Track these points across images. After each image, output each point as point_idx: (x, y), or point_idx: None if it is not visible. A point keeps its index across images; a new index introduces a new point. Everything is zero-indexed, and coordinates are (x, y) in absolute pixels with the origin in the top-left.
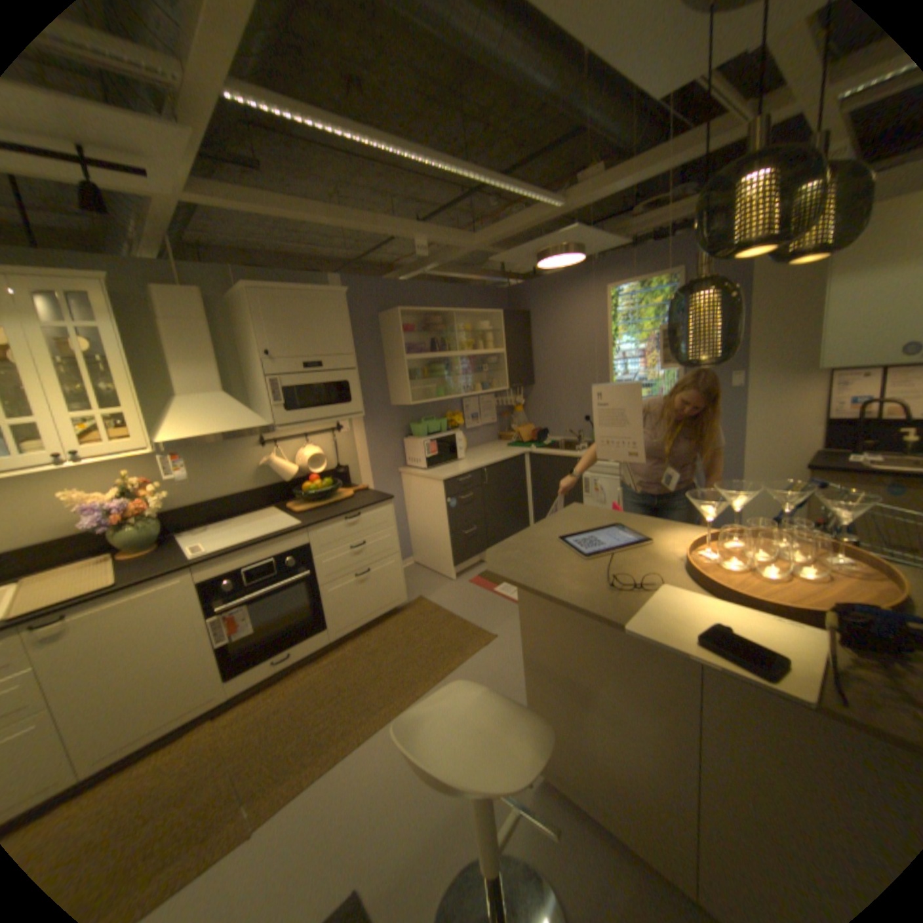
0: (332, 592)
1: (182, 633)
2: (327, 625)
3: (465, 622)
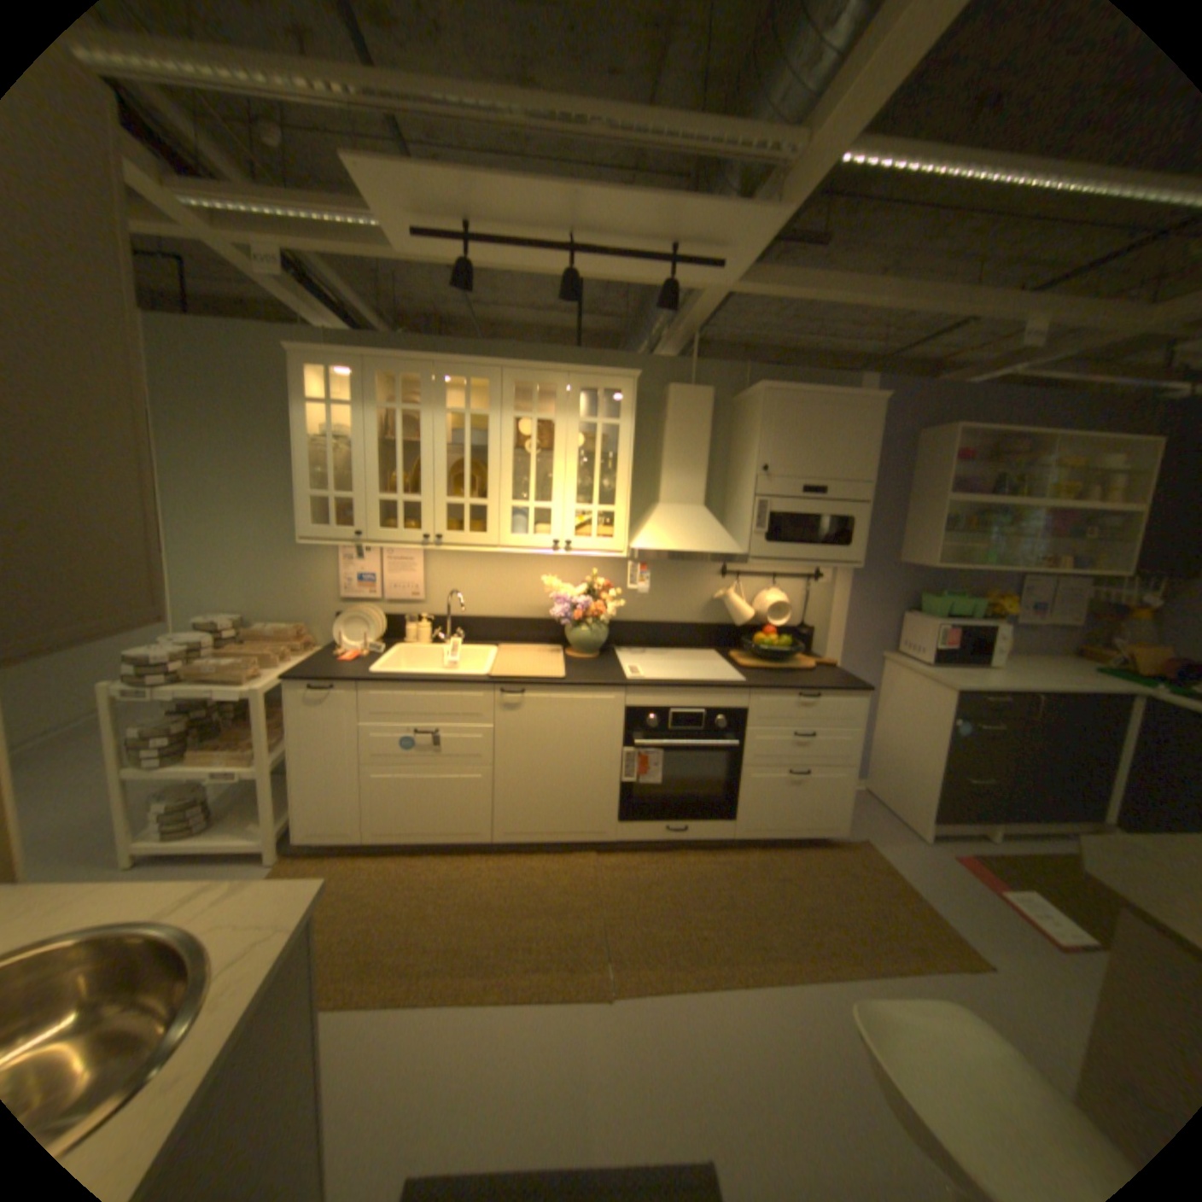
0: (756, 780)
1: (600, 751)
2: (738, 817)
3: (939, 918)
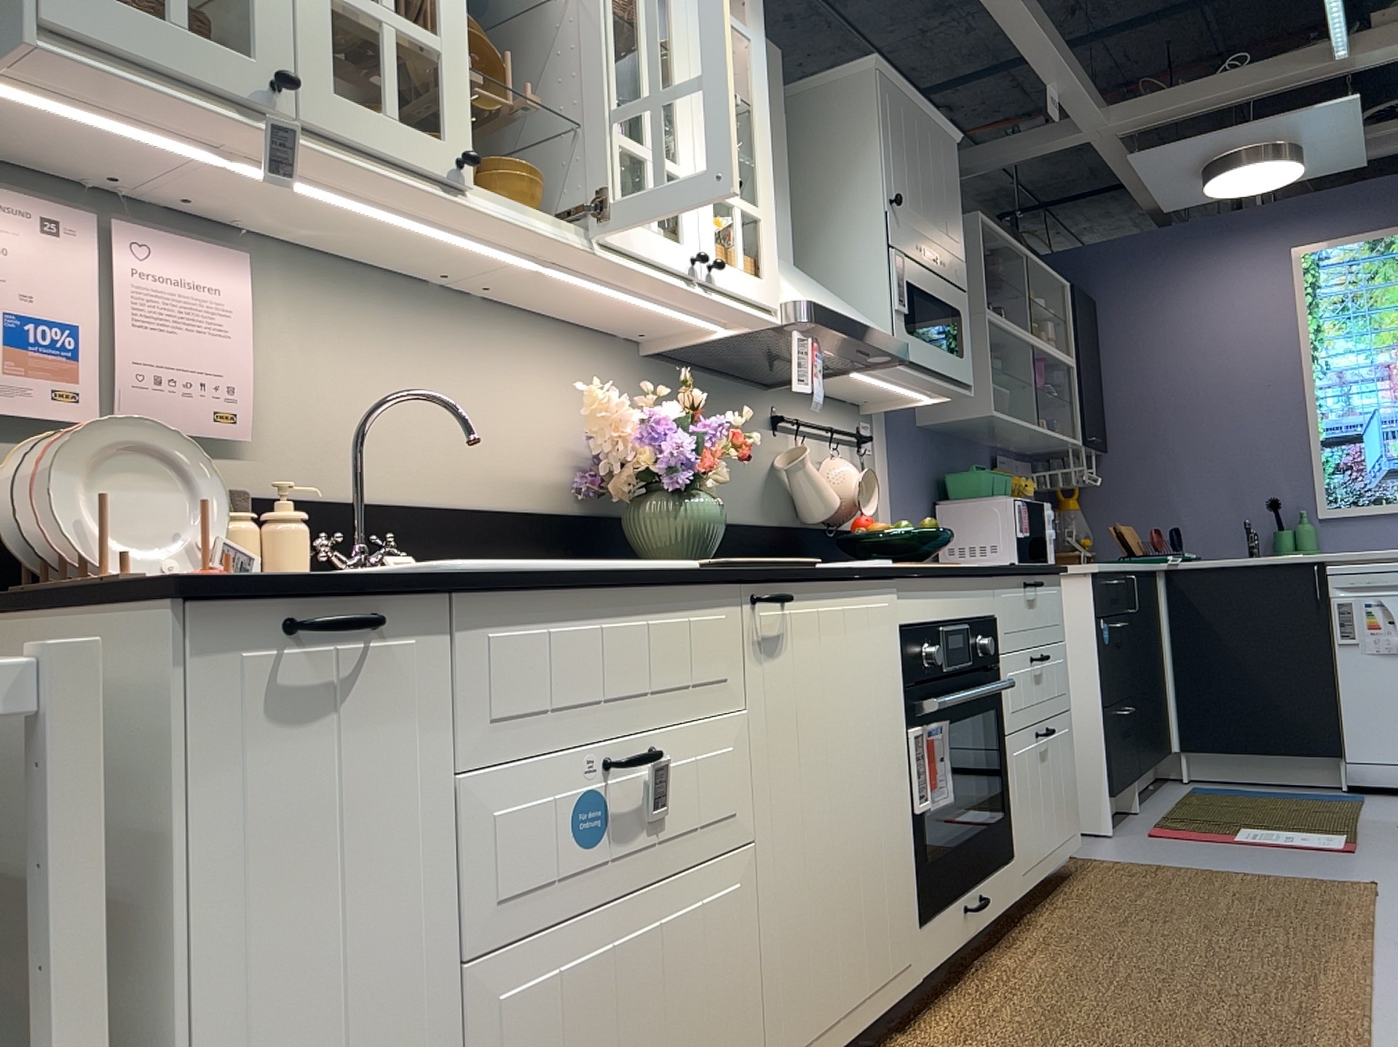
0: (1018, 759)
1: (887, 744)
2: (1014, 845)
3: (1261, 873)
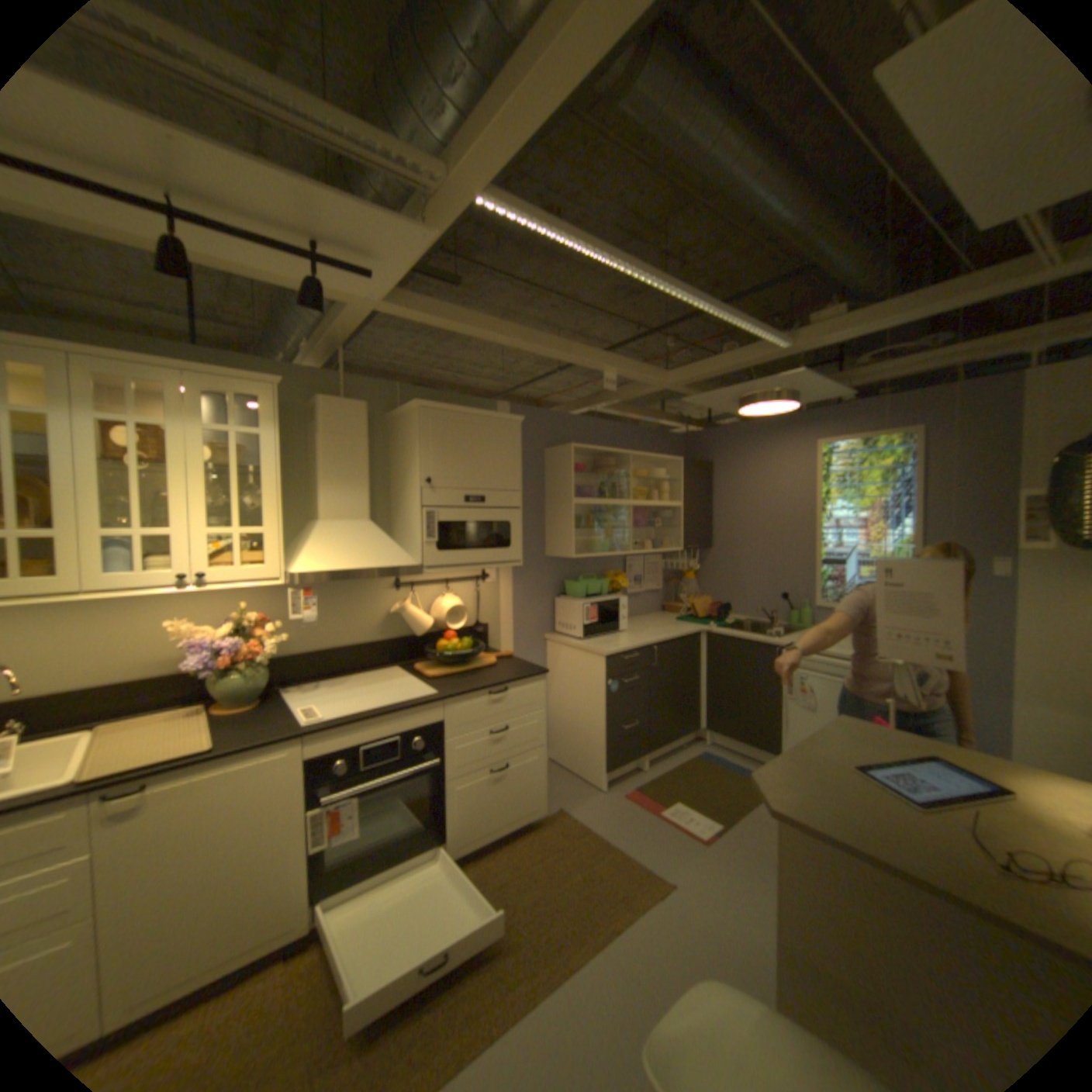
0: (461, 791)
1: (276, 826)
2: (448, 837)
3: (628, 858)
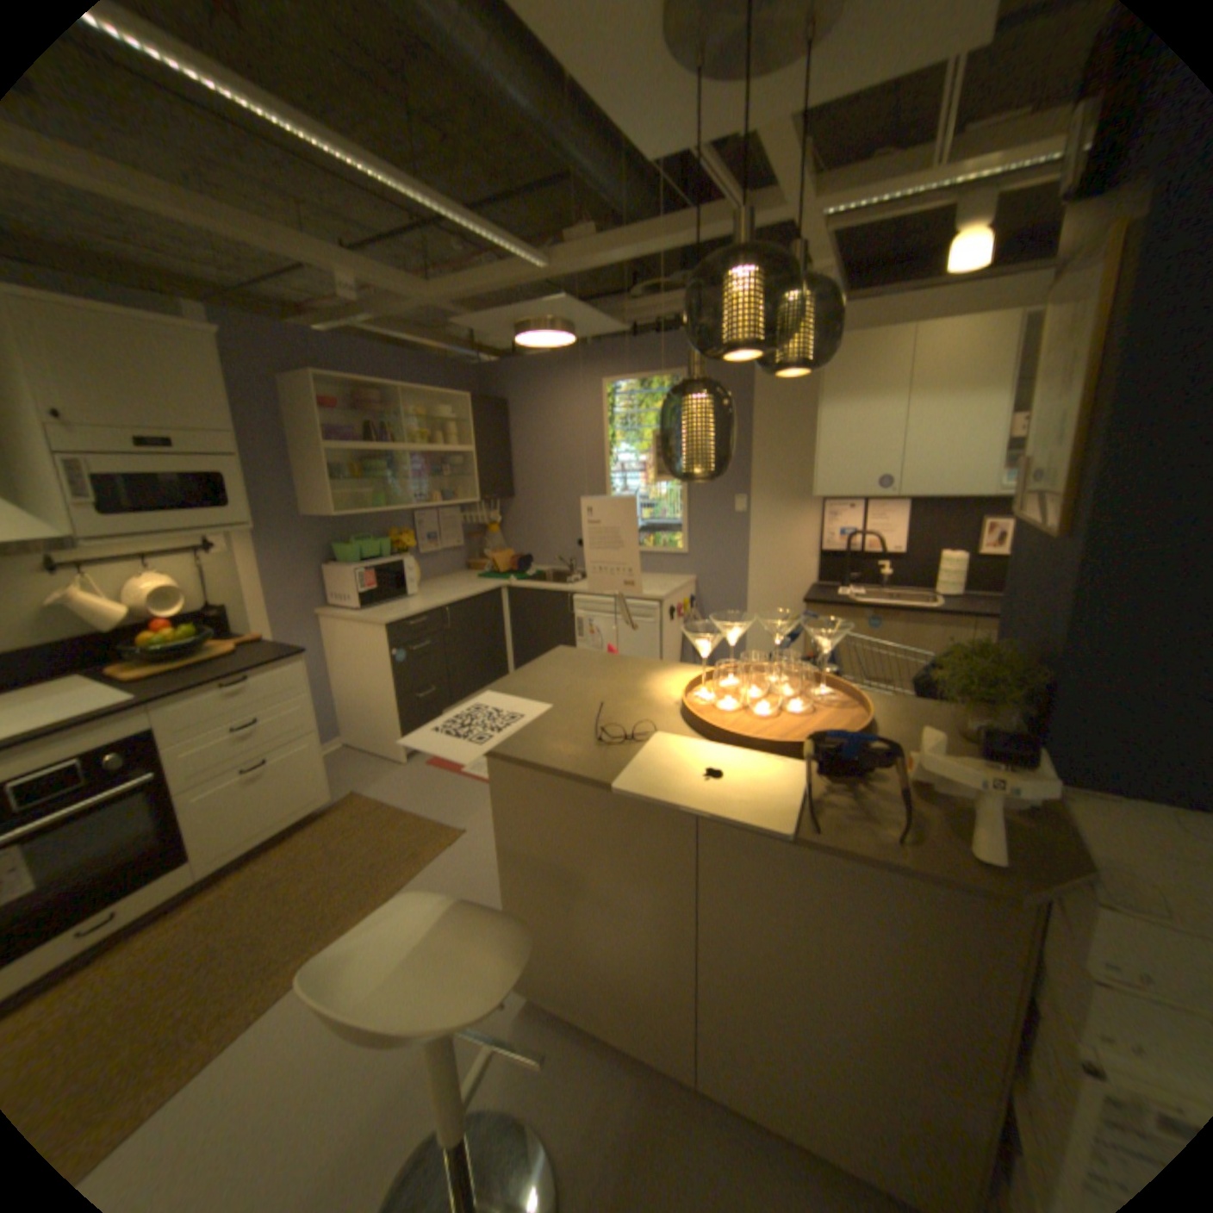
0: (199, 802)
1: None
2: (190, 854)
3: (421, 818)
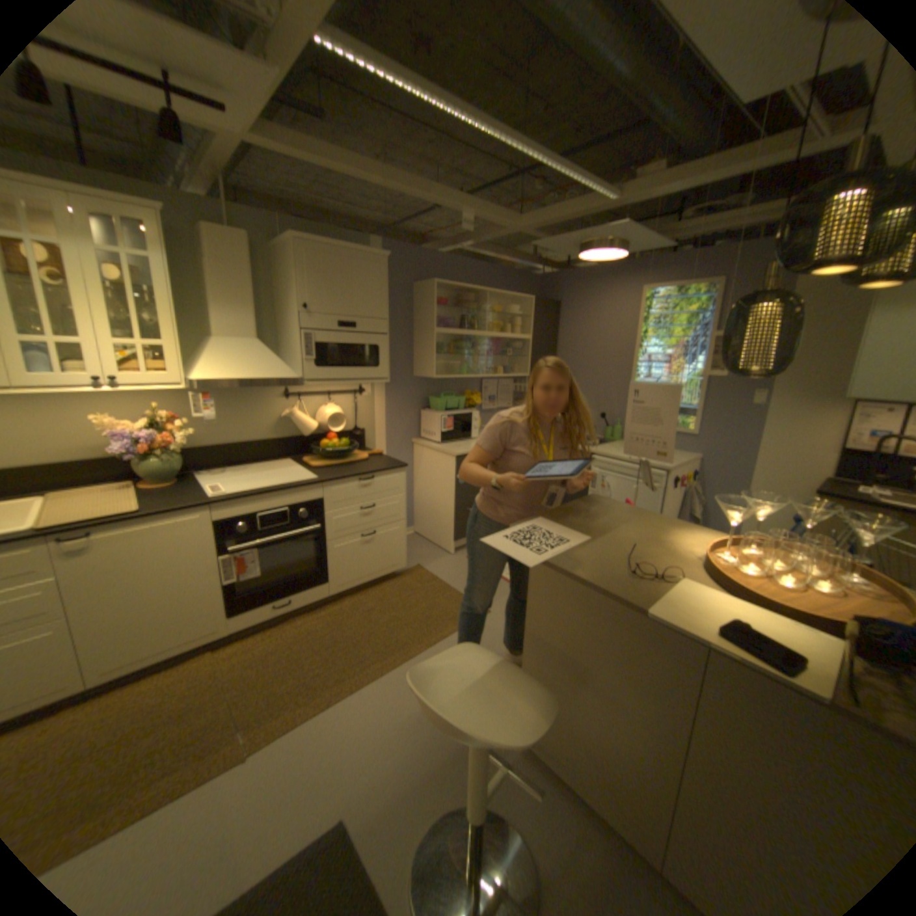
0: (338, 548)
1: (196, 566)
2: (330, 579)
3: (461, 595)
